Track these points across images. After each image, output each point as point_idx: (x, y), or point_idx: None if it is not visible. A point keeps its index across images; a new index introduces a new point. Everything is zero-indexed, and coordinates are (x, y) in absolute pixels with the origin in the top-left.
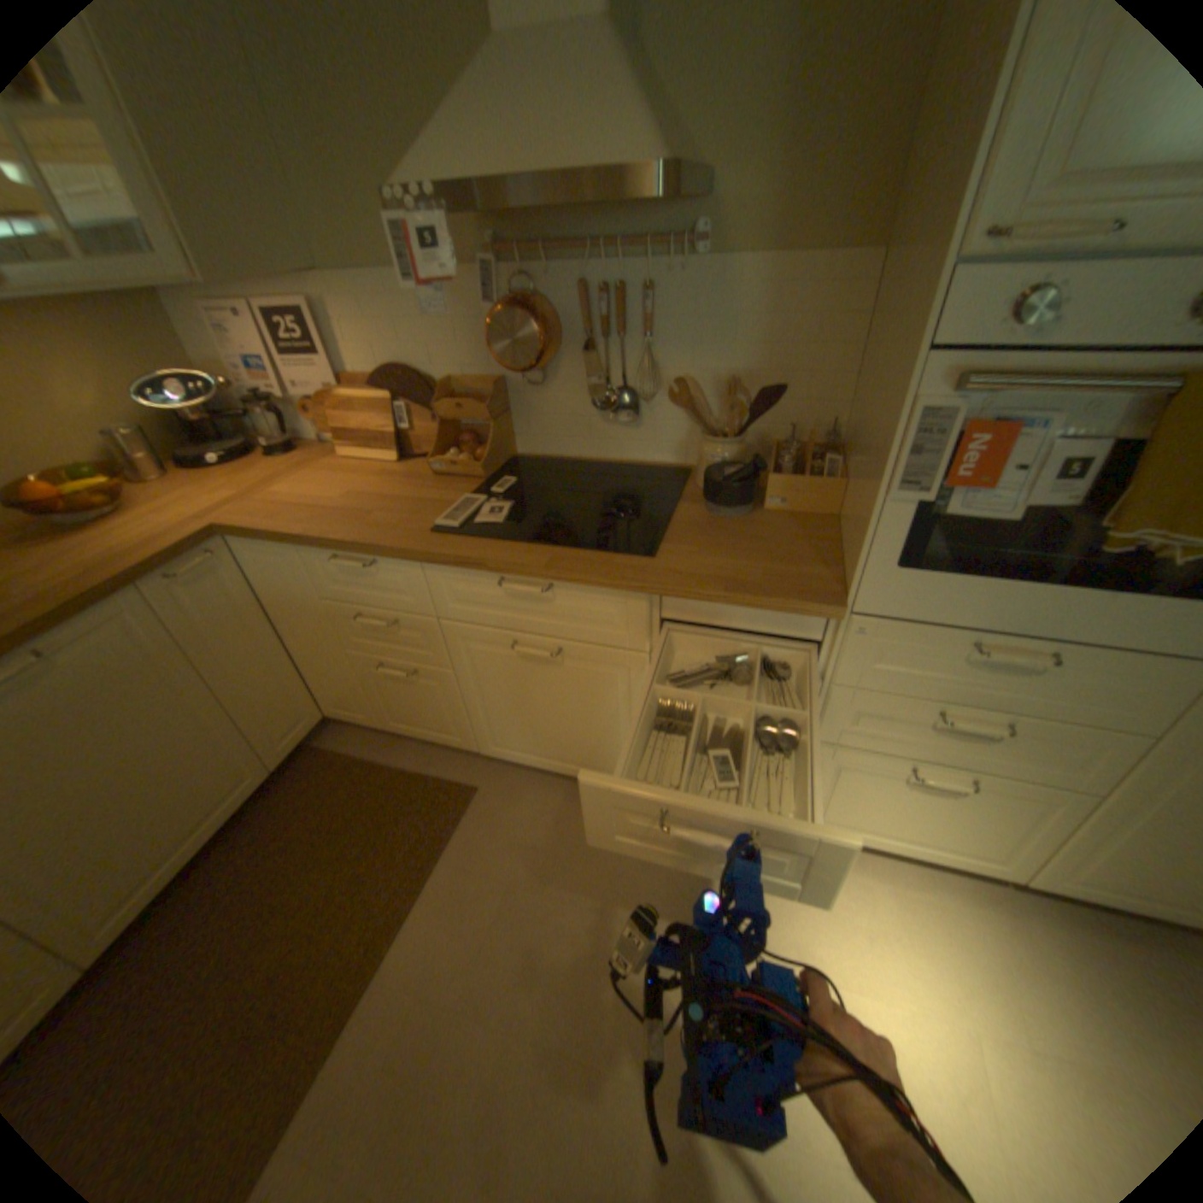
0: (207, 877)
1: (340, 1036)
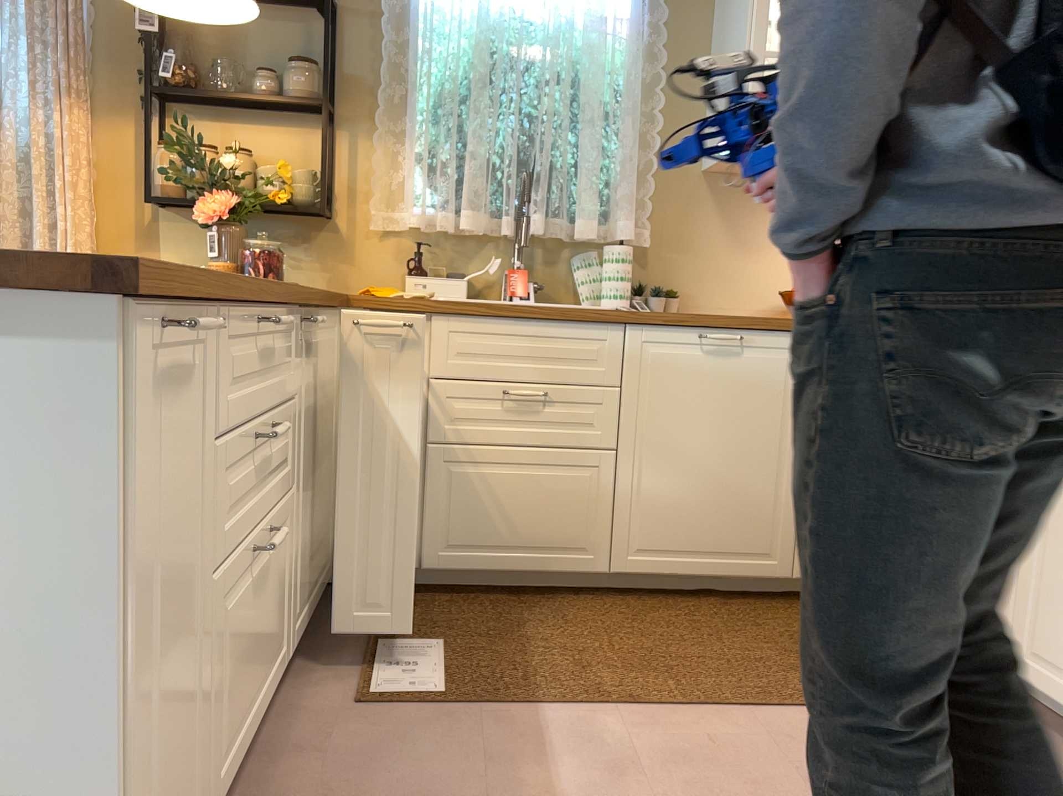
0: (698, 604)
1: (697, 709)
